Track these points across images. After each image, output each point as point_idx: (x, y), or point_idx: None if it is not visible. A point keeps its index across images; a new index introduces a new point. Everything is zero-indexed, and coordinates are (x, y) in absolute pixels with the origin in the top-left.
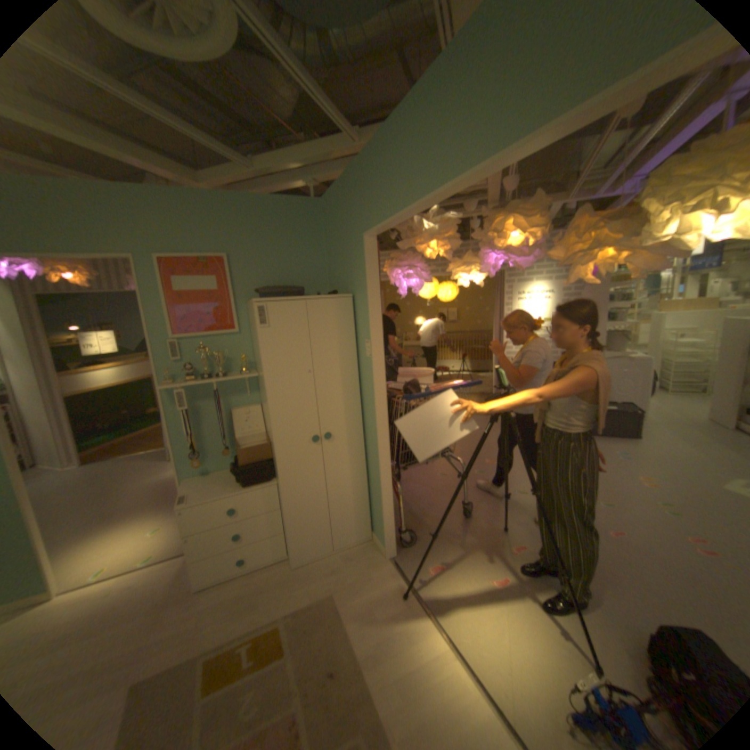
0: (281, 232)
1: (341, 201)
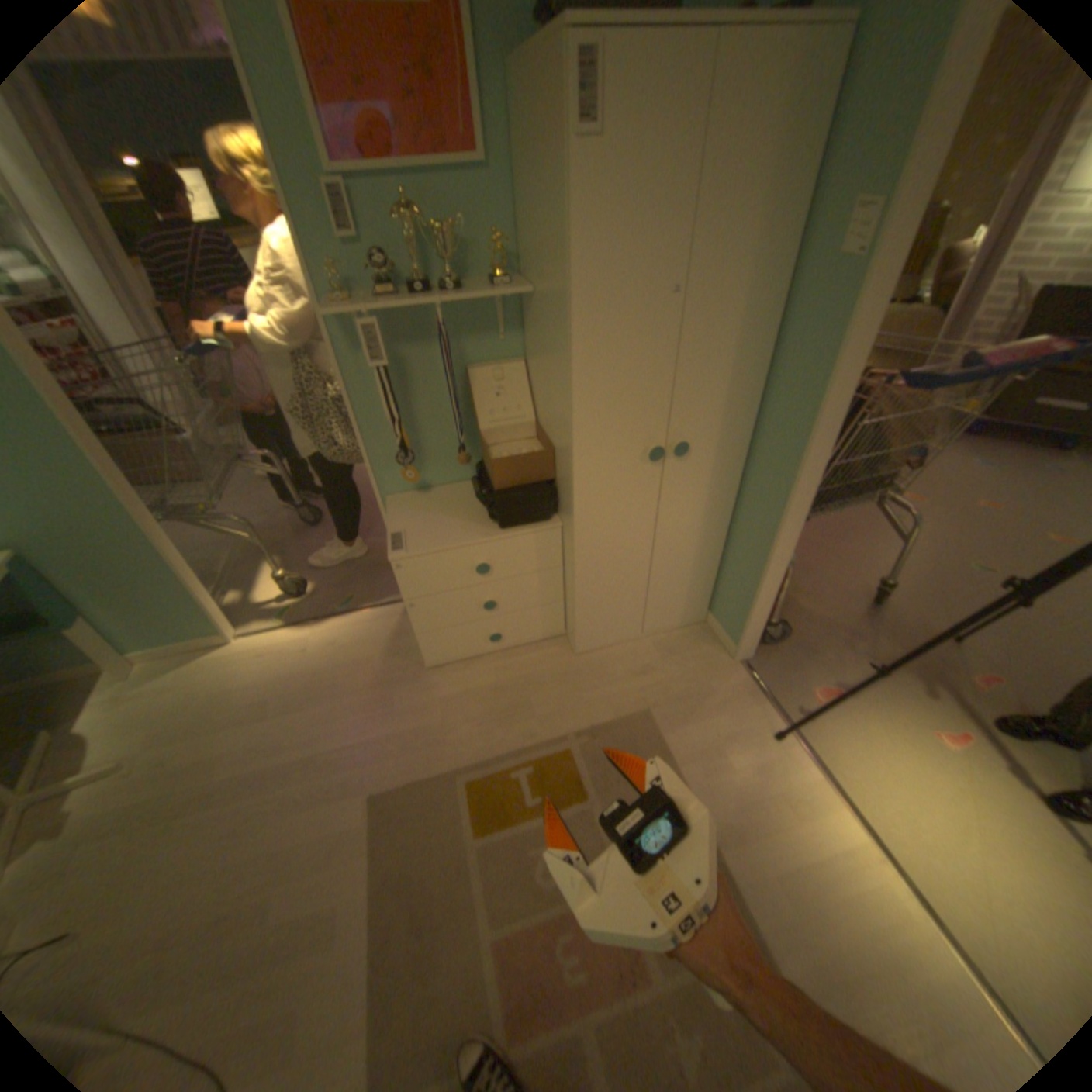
0: None
1: None
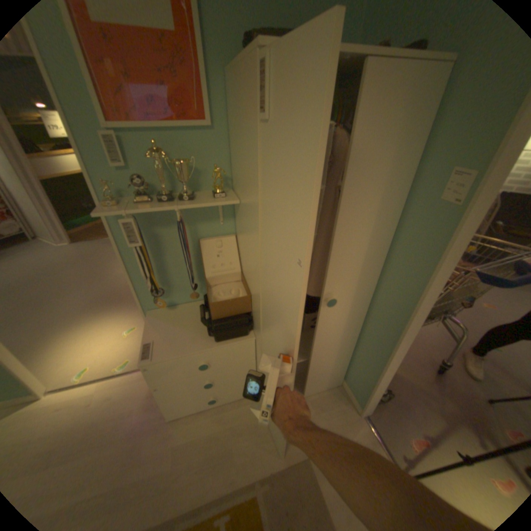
0: None
1: None
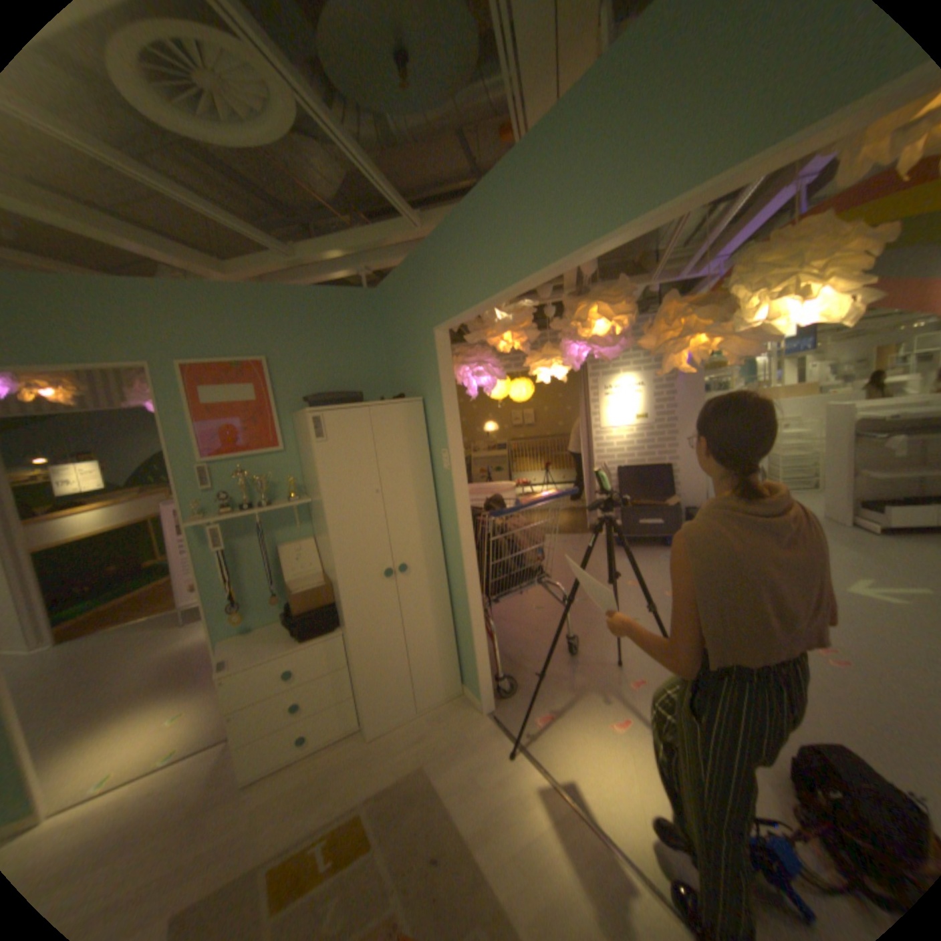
0: (330, 329)
1: (402, 293)
